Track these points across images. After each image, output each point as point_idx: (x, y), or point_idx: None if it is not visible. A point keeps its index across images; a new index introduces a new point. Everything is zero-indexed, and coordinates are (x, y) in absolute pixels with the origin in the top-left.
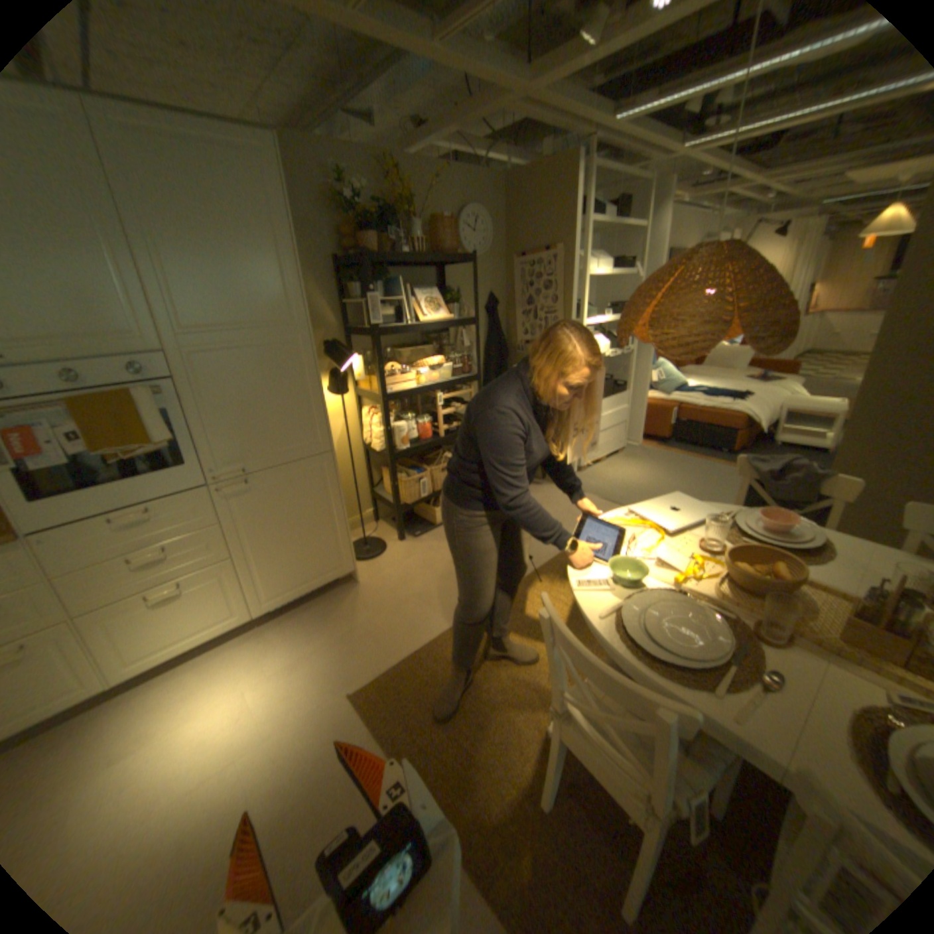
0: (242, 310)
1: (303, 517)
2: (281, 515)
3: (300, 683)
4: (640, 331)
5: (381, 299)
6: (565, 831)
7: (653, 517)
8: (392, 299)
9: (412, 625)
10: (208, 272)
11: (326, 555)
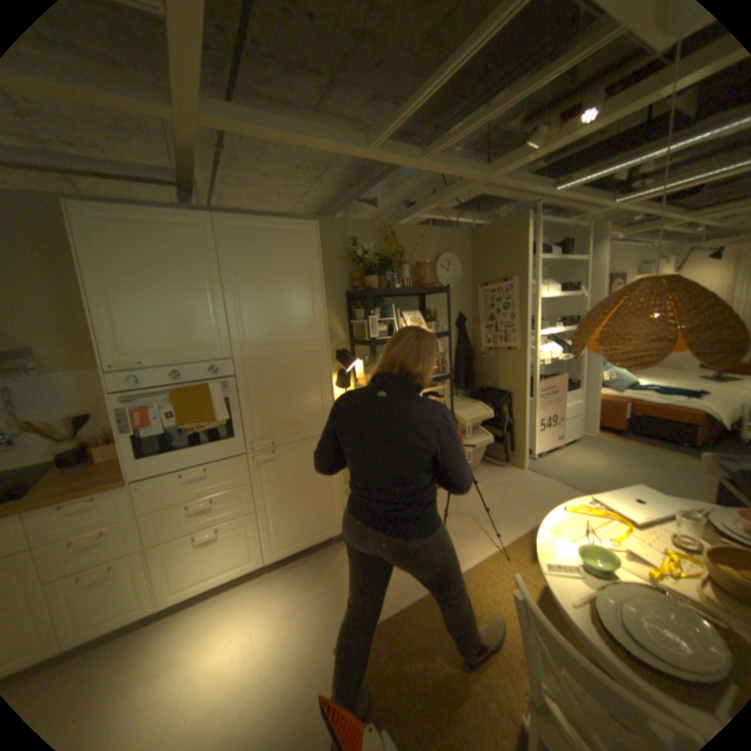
0: (285, 331)
1: (310, 483)
2: (295, 480)
3: (297, 630)
4: (592, 344)
5: (378, 320)
6: None
7: (619, 508)
8: (386, 319)
9: (392, 588)
10: (267, 307)
11: (325, 516)
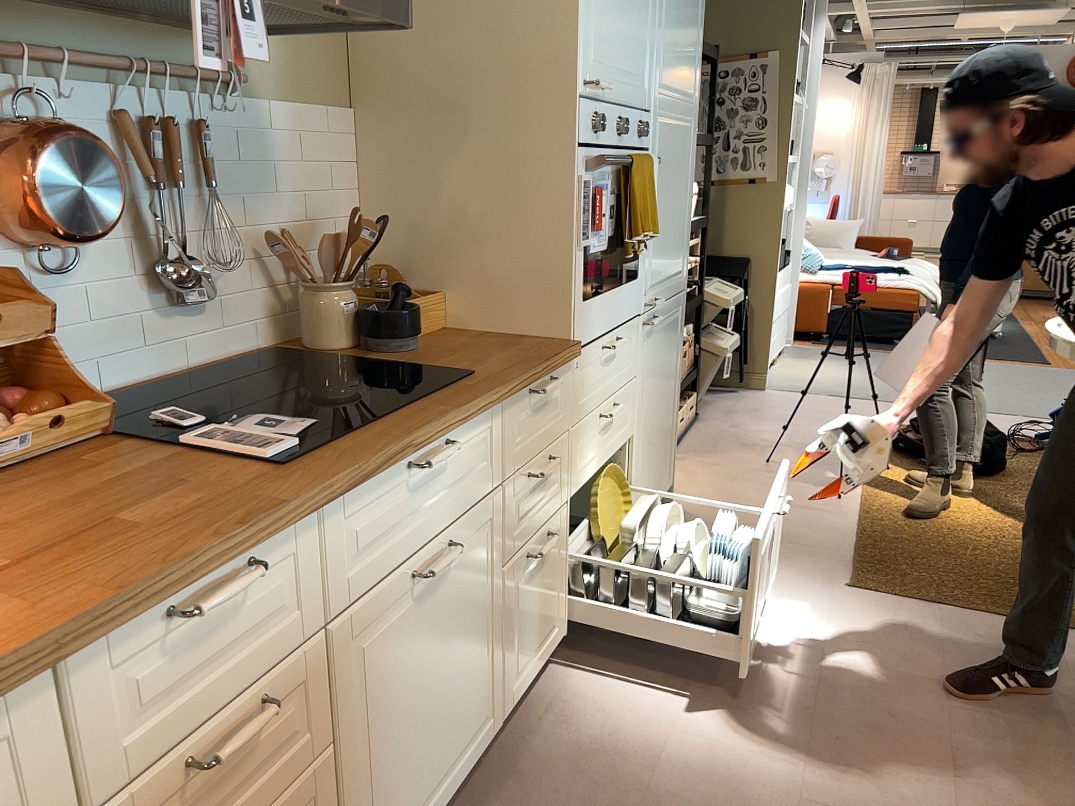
0: (682, 76)
1: (667, 383)
2: (660, 377)
3: (774, 589)
4: None
5: None
6: None
7: None
8: None
9: (811, 523)
10: (678, 21)
11: (667, 451)
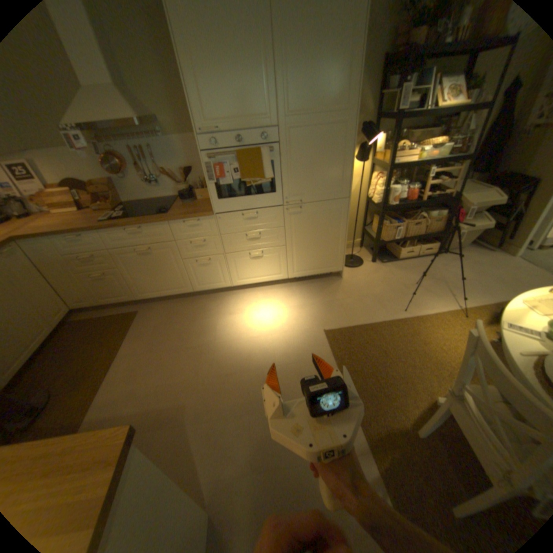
0: (321, 100)
1: (323, 233)
2: (313, 230)
3: (304, 315)
4: None
5: (412, 88)
6: (431, 453)
7: None
8: (420, 88)
9: (367, 311)
10: (308, 74)
11: (329, 258)
